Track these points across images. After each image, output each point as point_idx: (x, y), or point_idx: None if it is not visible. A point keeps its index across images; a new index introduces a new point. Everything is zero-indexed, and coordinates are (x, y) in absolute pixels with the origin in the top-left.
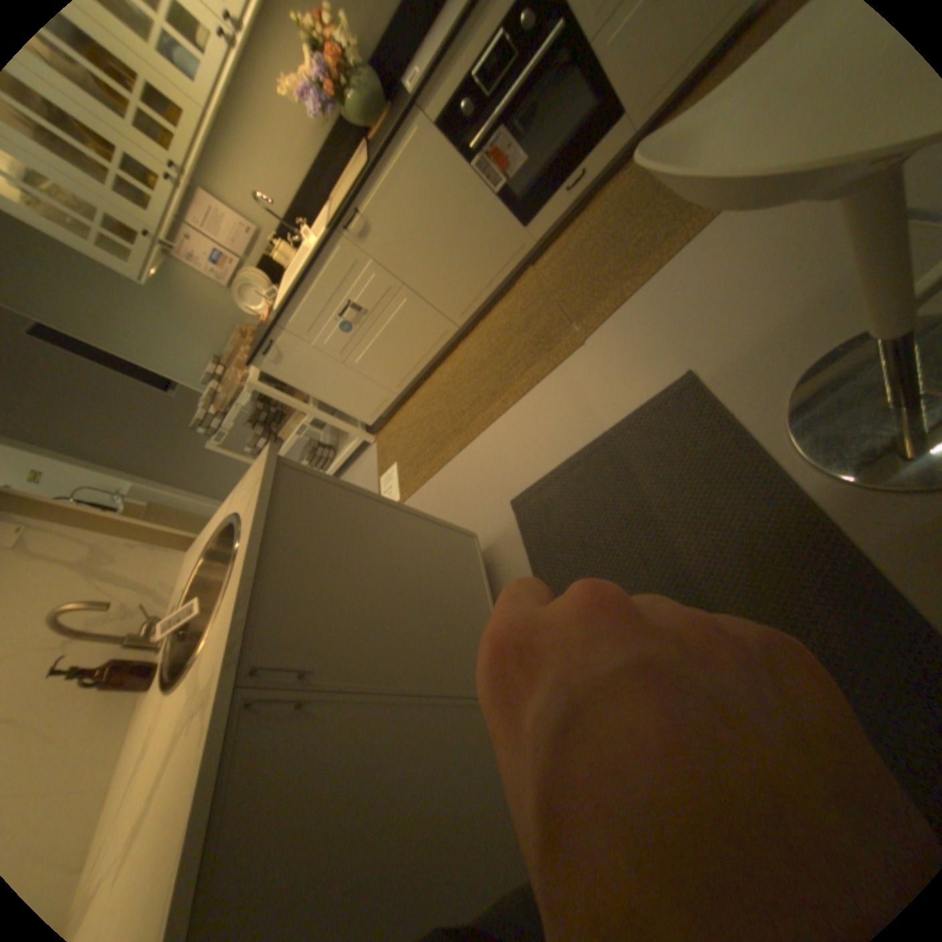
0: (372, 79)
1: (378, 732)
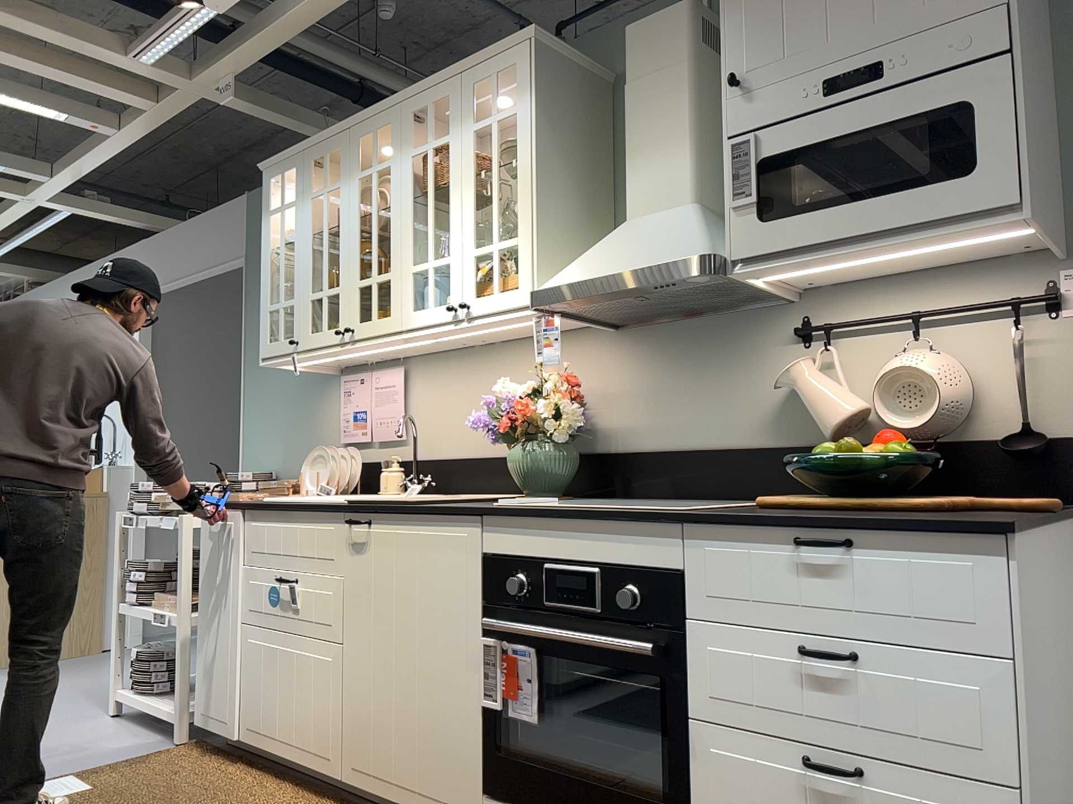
0: (563, 465)
1: None
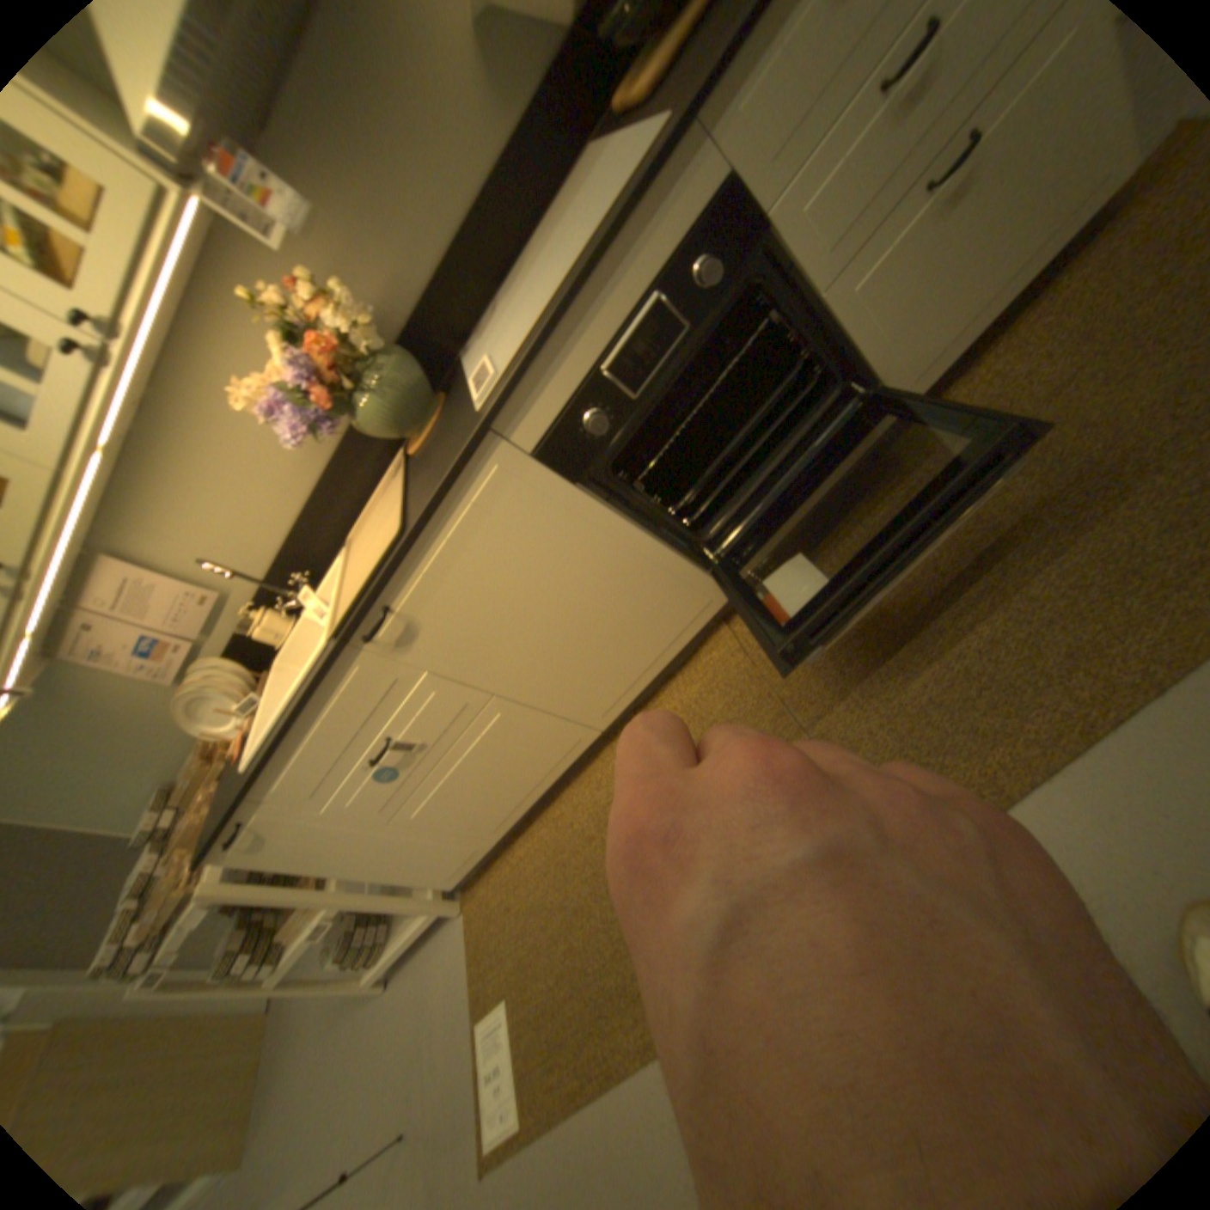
0: (407, 370)
1: None
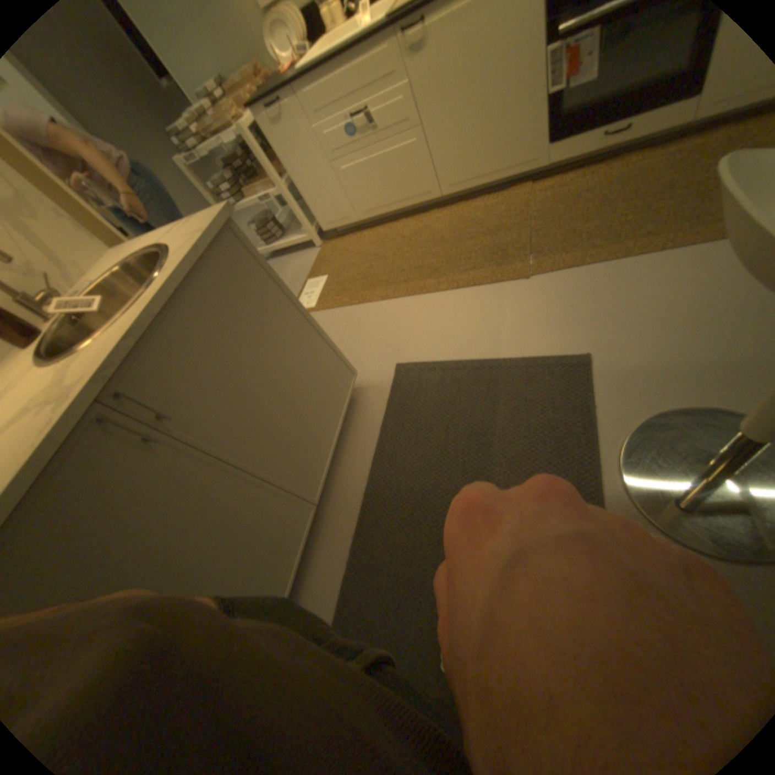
0: None
1: (202, 485)
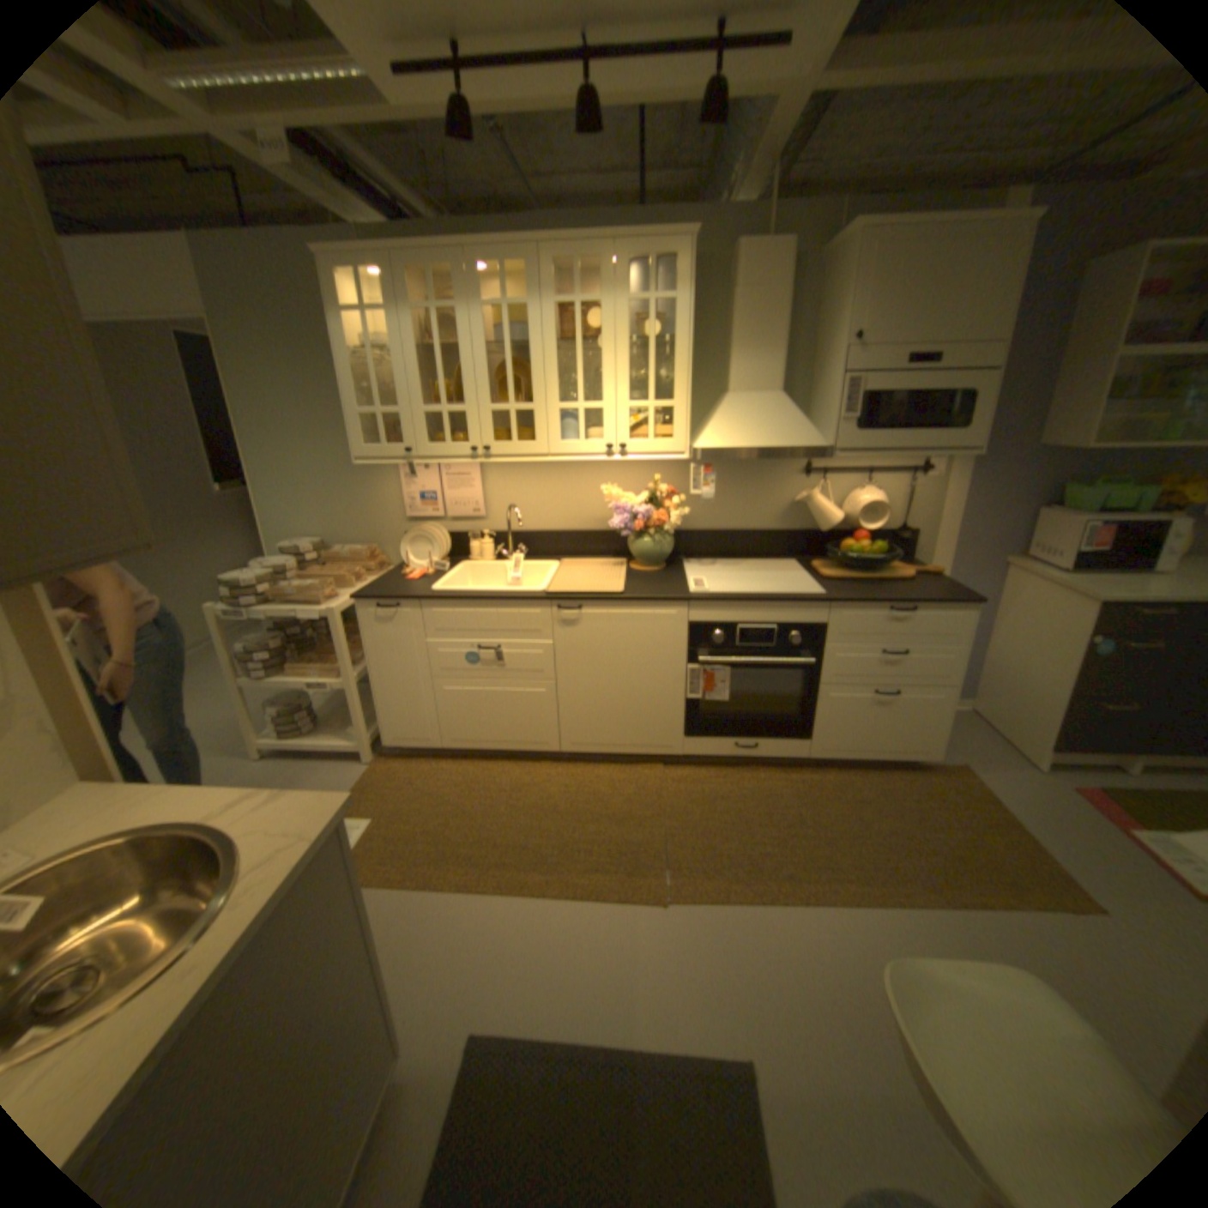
0: (667, 546)
1: None
